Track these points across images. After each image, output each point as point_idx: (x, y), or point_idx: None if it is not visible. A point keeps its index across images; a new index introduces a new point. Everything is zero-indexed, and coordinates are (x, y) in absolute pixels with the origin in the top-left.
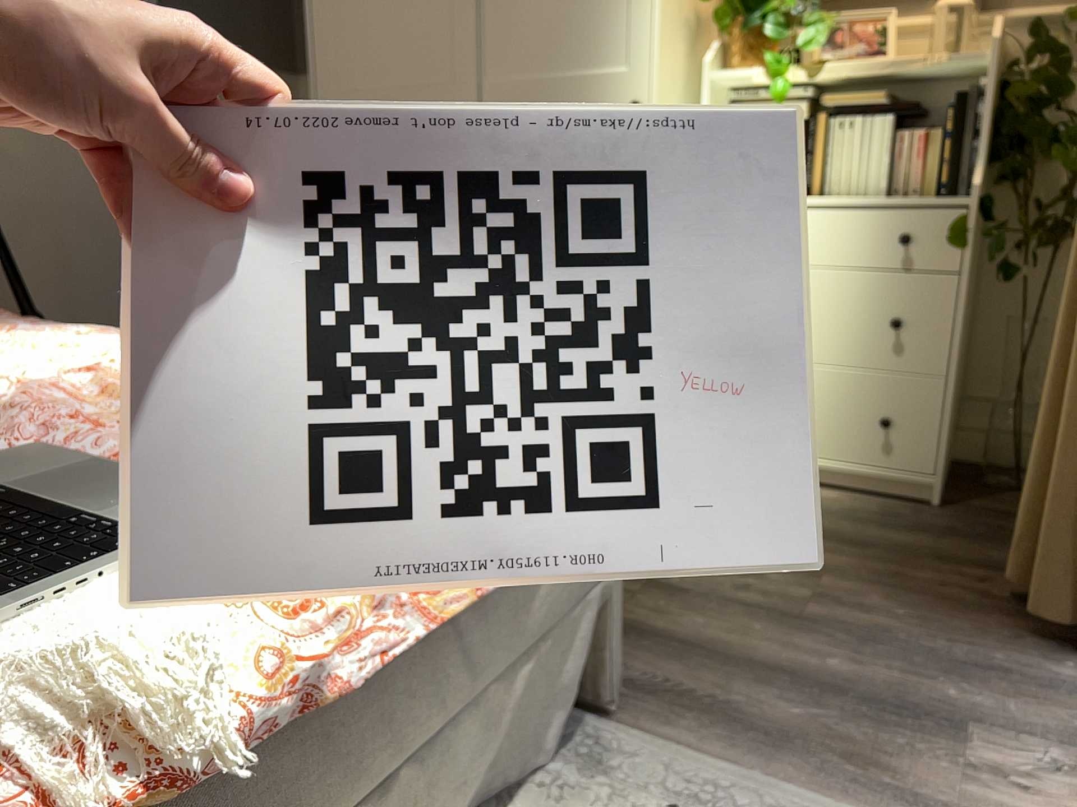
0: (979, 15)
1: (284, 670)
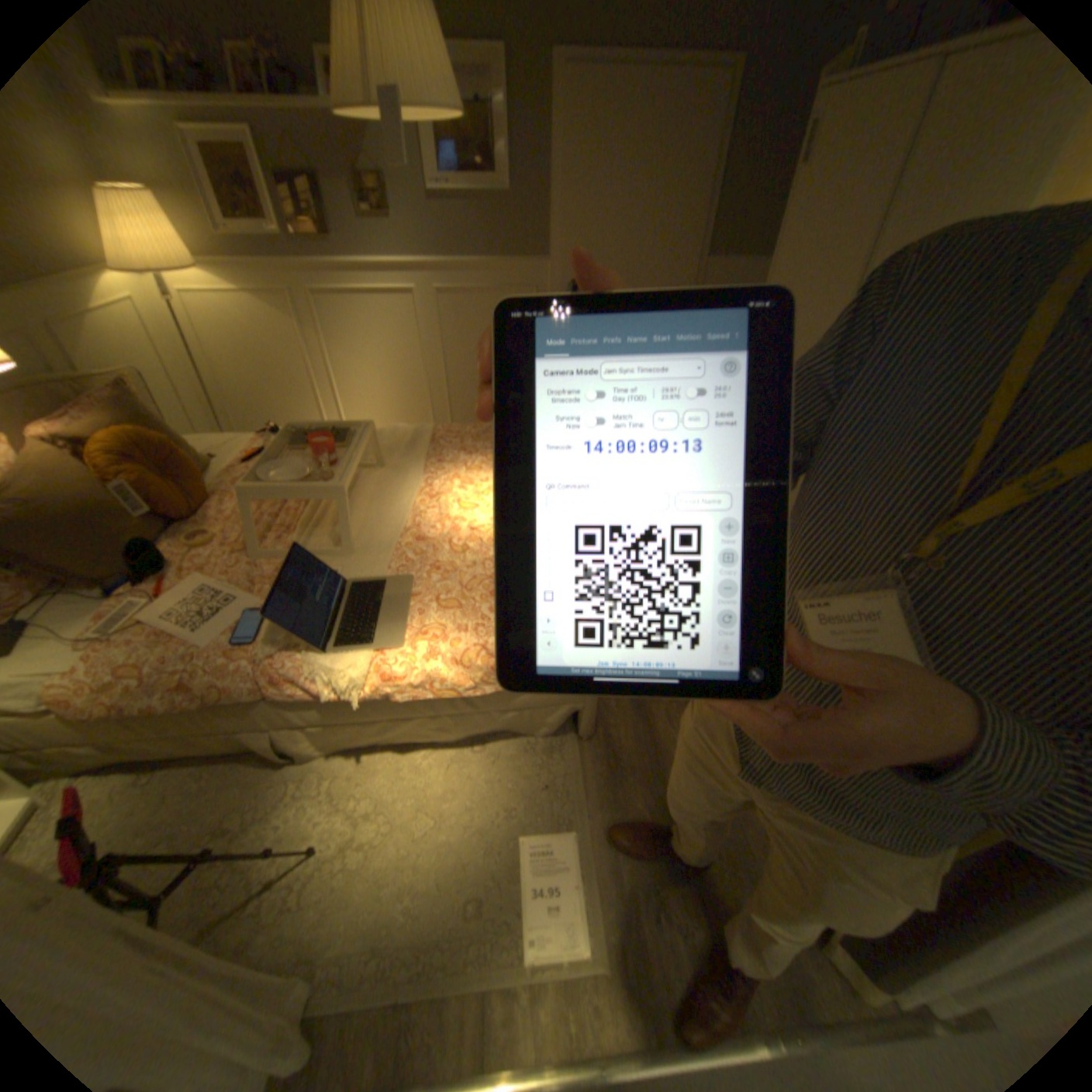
0: None
1: (389, 685)
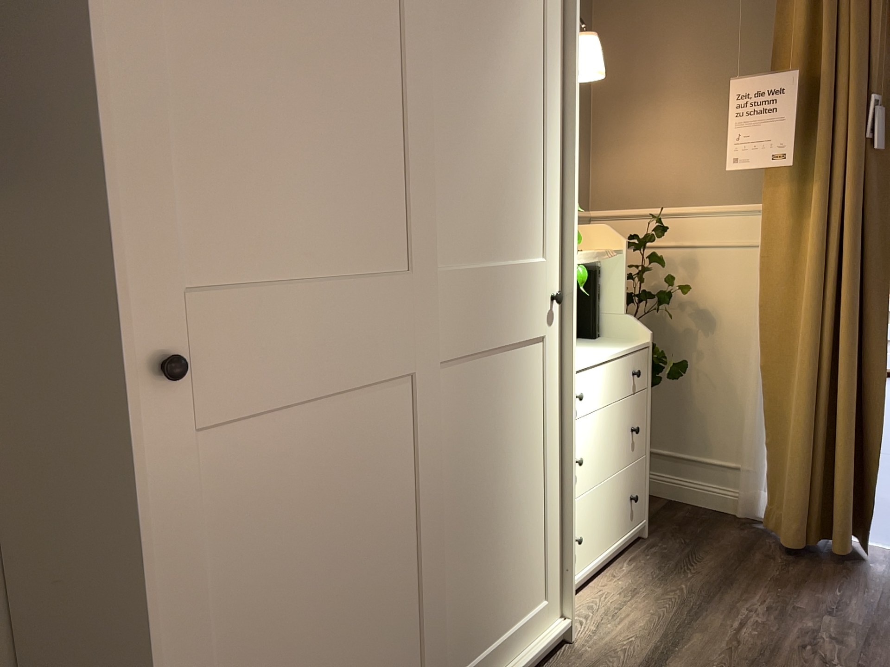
0: None
1: None
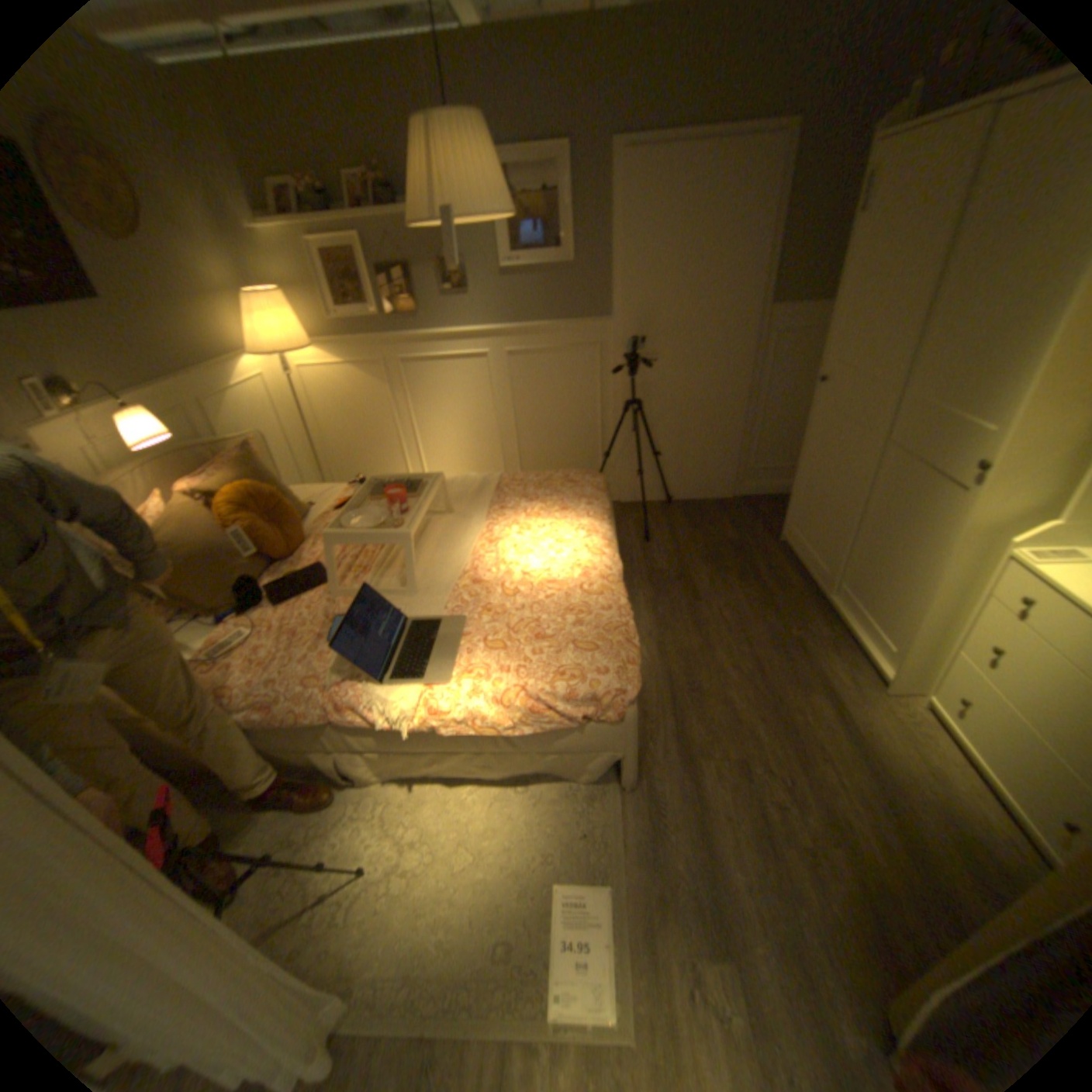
0: None
1: (434, 719)
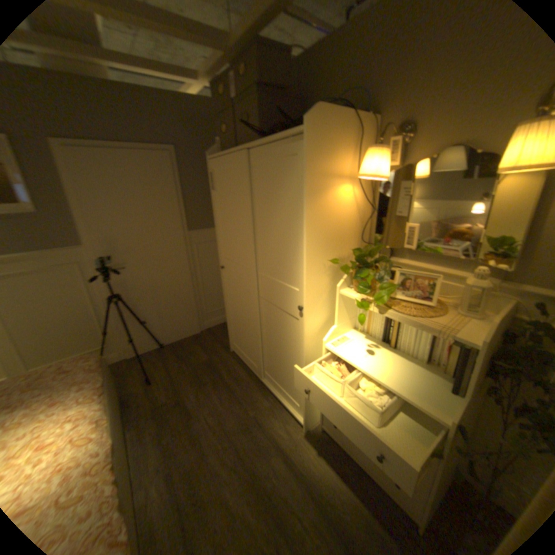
0: (499, 284)
1: None
